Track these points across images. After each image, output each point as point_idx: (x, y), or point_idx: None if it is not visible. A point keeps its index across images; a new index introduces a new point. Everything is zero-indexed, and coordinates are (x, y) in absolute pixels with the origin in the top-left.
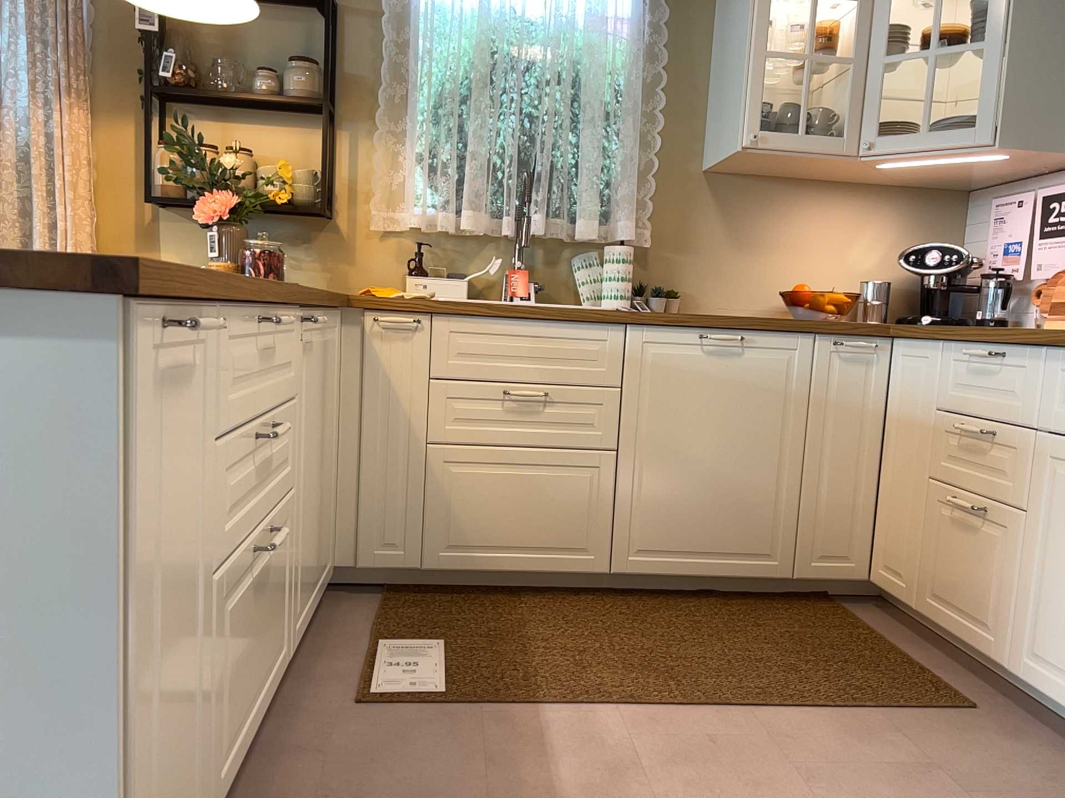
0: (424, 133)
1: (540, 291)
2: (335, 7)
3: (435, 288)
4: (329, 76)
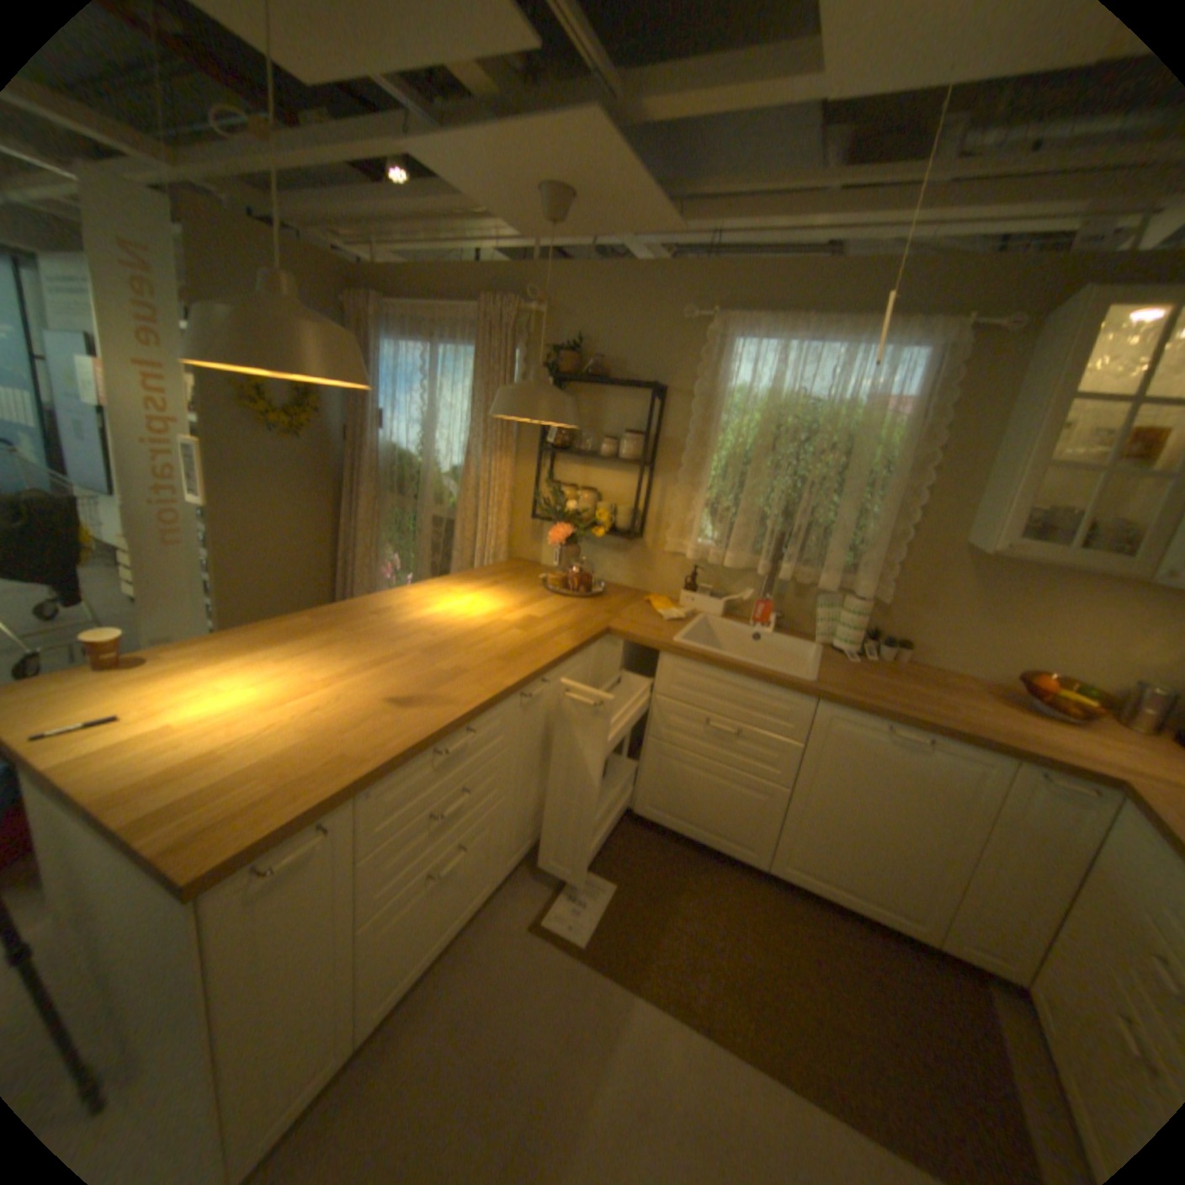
0: (709, 489)
1: (785, 618)
2: (656, 394)
3: (699, 603)
4: (646, 446)
